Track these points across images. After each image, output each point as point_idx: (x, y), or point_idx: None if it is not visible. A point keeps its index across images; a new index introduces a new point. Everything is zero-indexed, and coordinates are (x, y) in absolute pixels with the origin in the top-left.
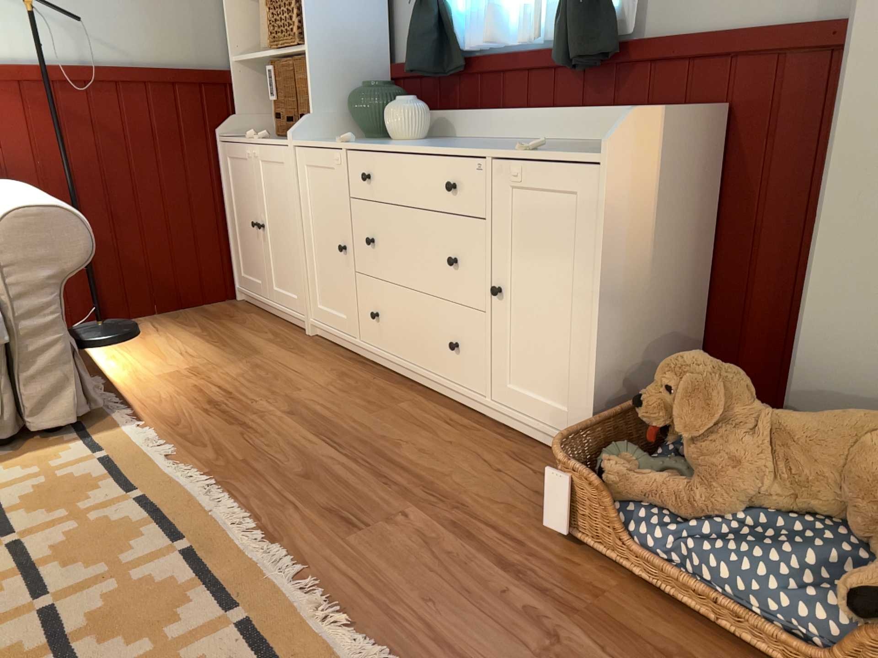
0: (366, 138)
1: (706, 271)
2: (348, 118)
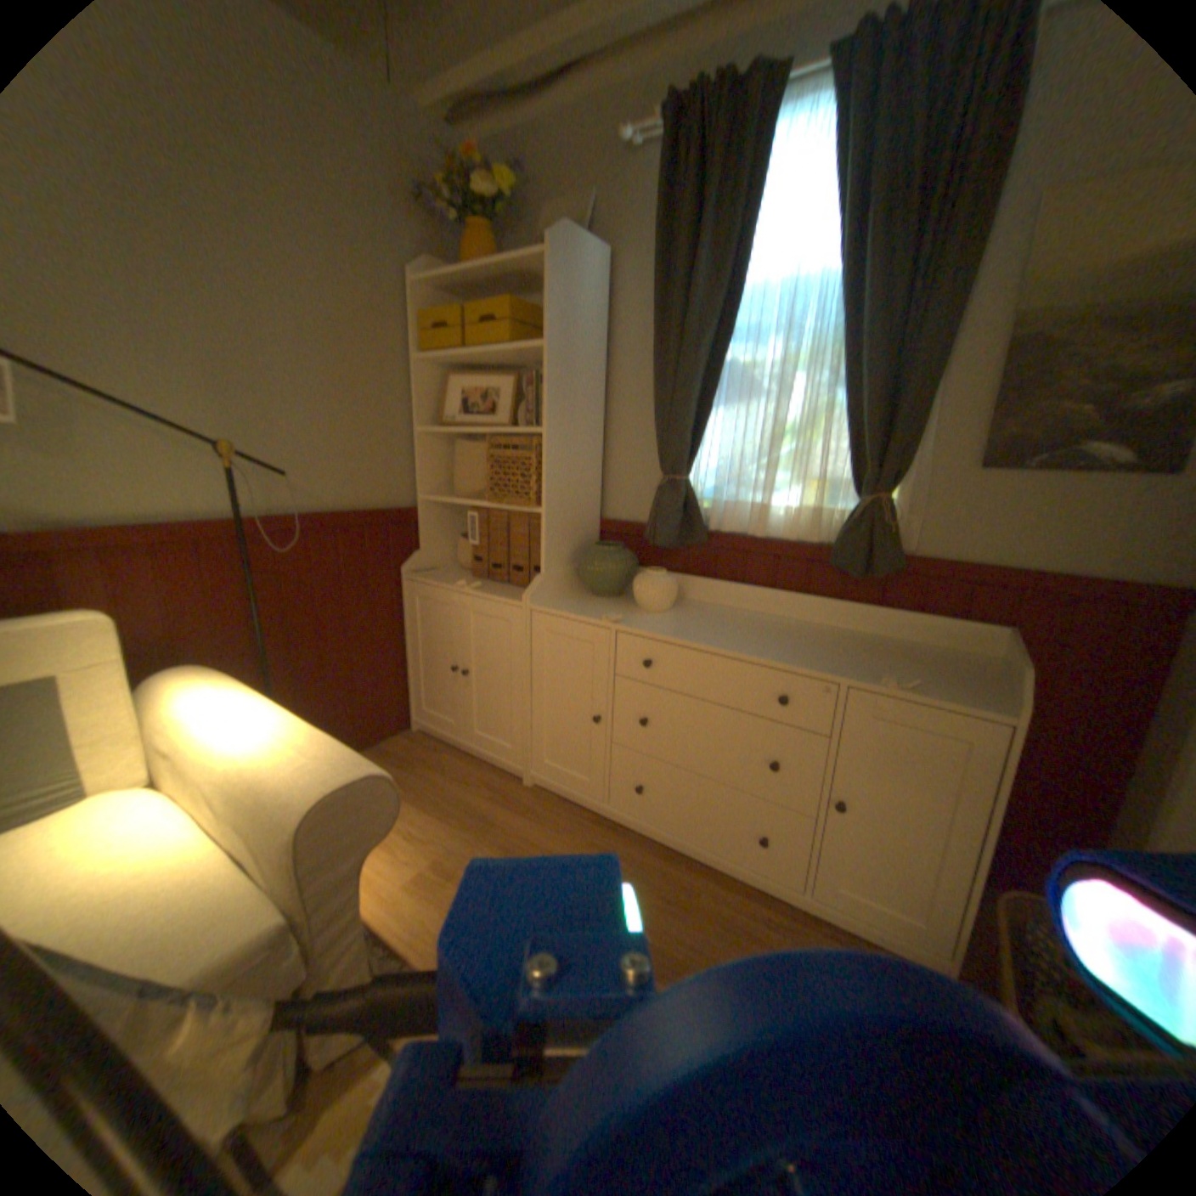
0: (597, 595)
1: None
2: (571, 571)
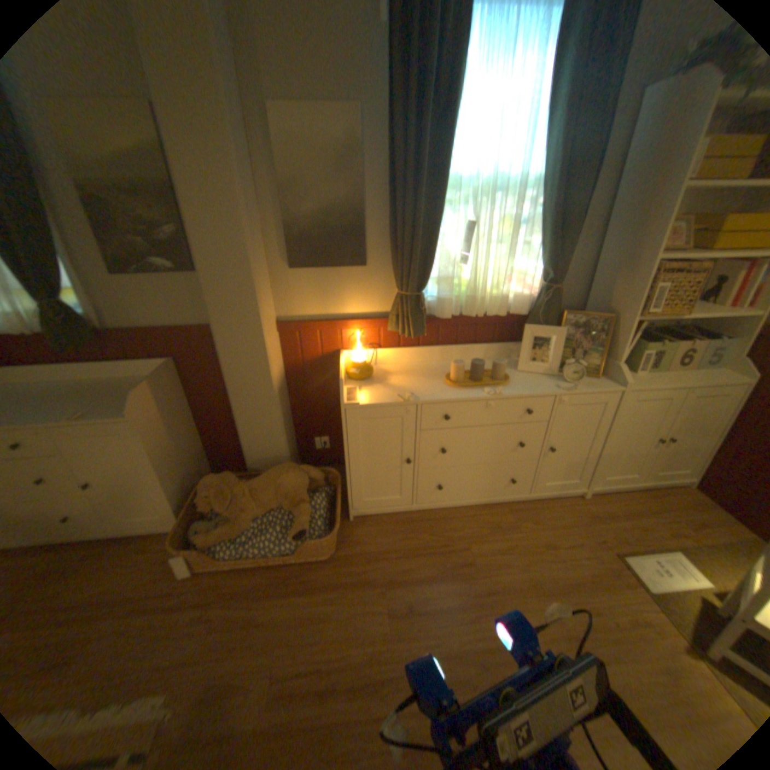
0: None
1: (194, 422)
2: None
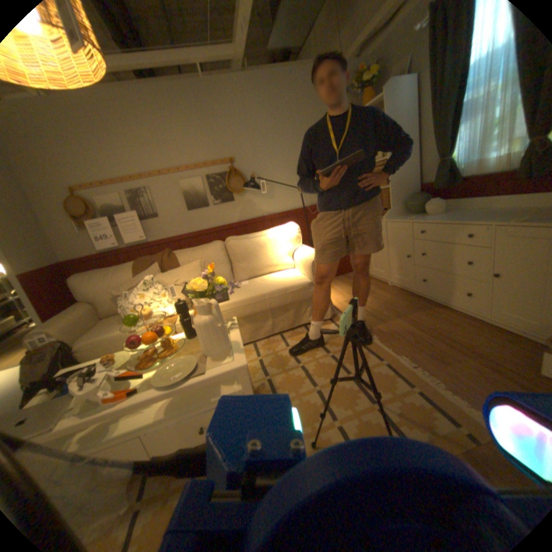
0: (414, 213)
1: None
2: (405, 206)
